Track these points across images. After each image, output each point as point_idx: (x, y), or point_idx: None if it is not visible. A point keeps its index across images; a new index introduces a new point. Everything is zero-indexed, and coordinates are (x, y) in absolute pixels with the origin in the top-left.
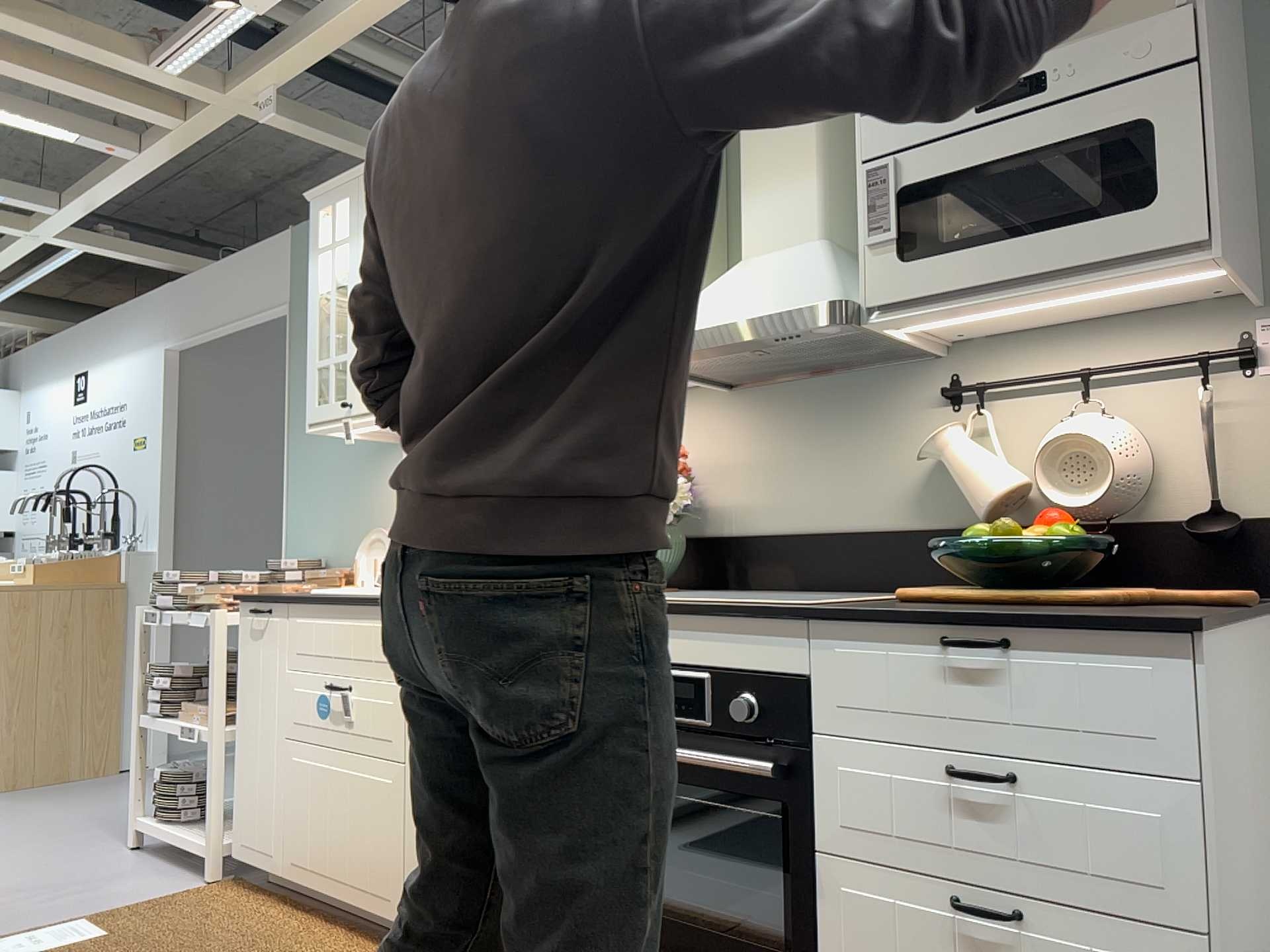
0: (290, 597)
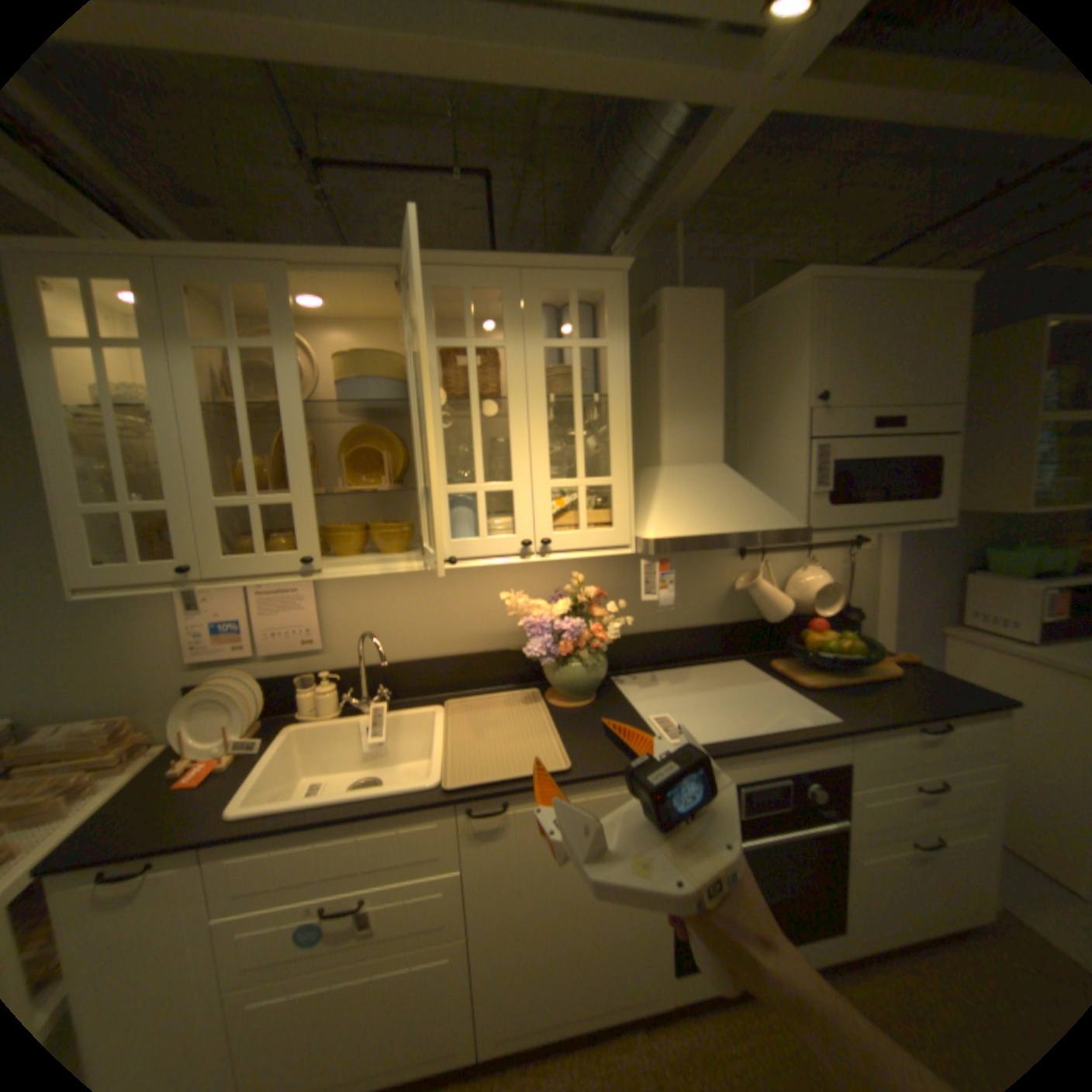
0: (209, 842)
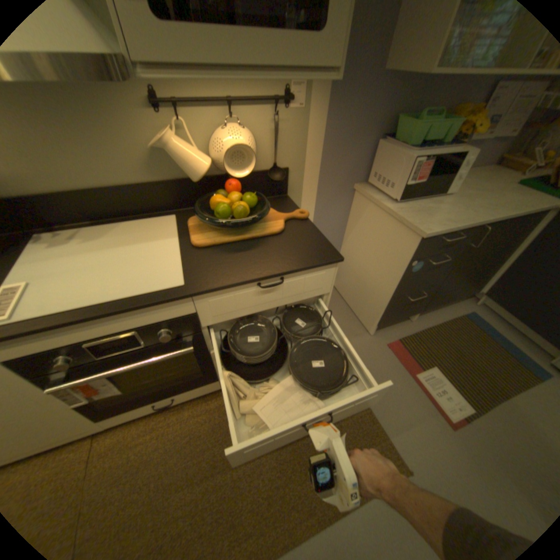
0: None
